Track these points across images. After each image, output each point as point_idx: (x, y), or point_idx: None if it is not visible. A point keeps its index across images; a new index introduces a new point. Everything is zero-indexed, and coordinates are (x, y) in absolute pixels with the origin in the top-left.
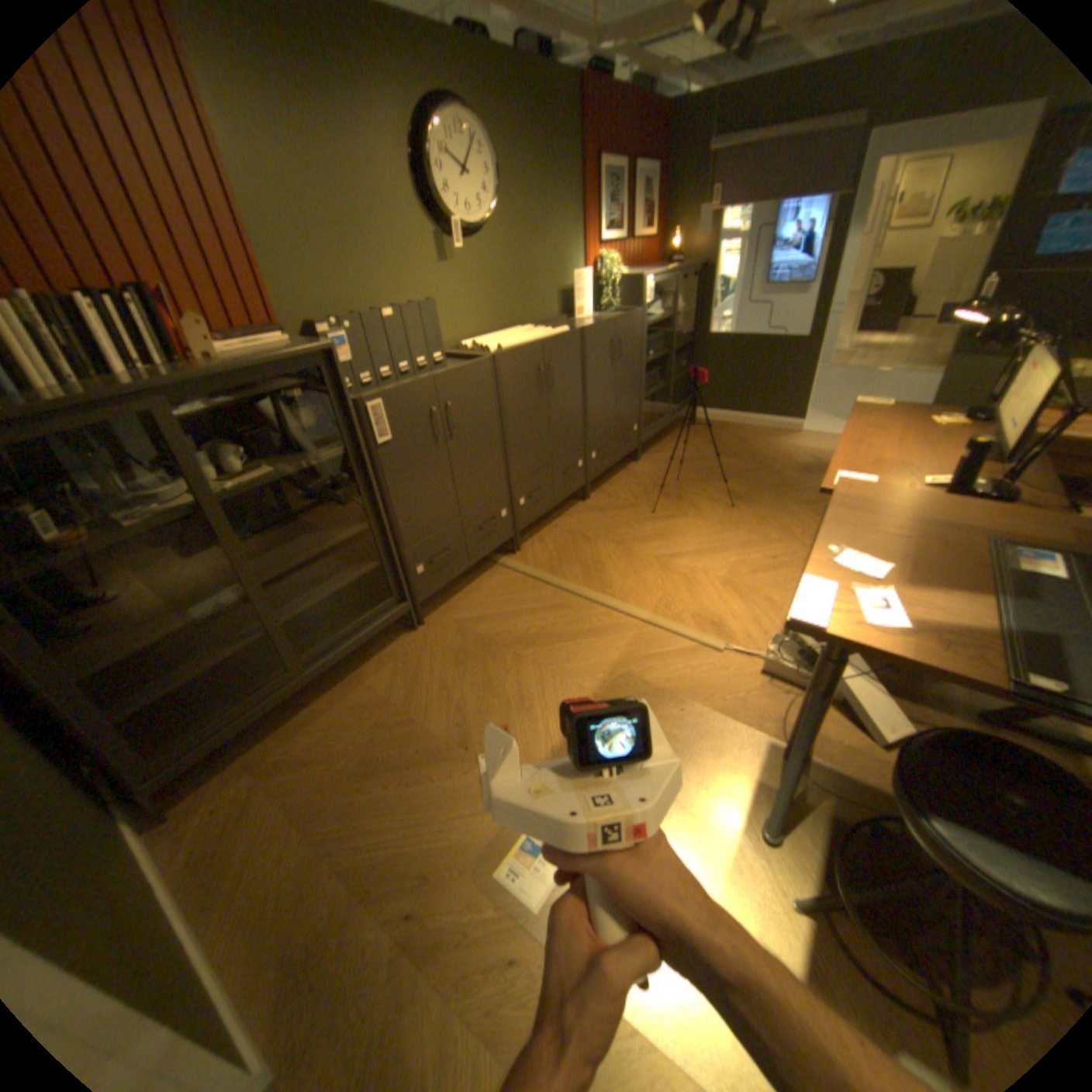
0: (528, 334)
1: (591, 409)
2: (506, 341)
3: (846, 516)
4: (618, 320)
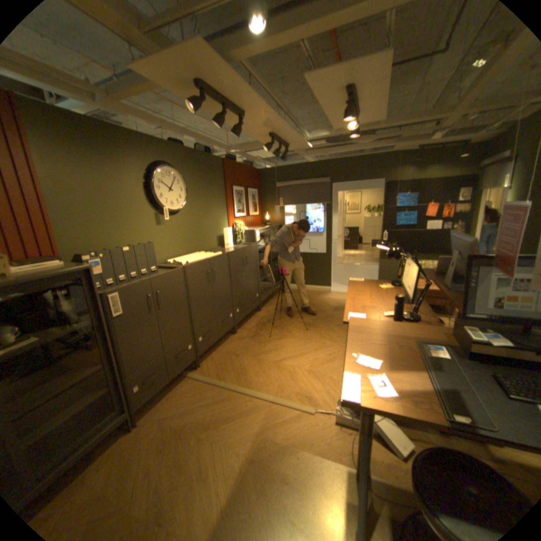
0: (202, 255)
1: (235, 288)
2: (190, 259)
3: (356, 337)
4: (245, 248)
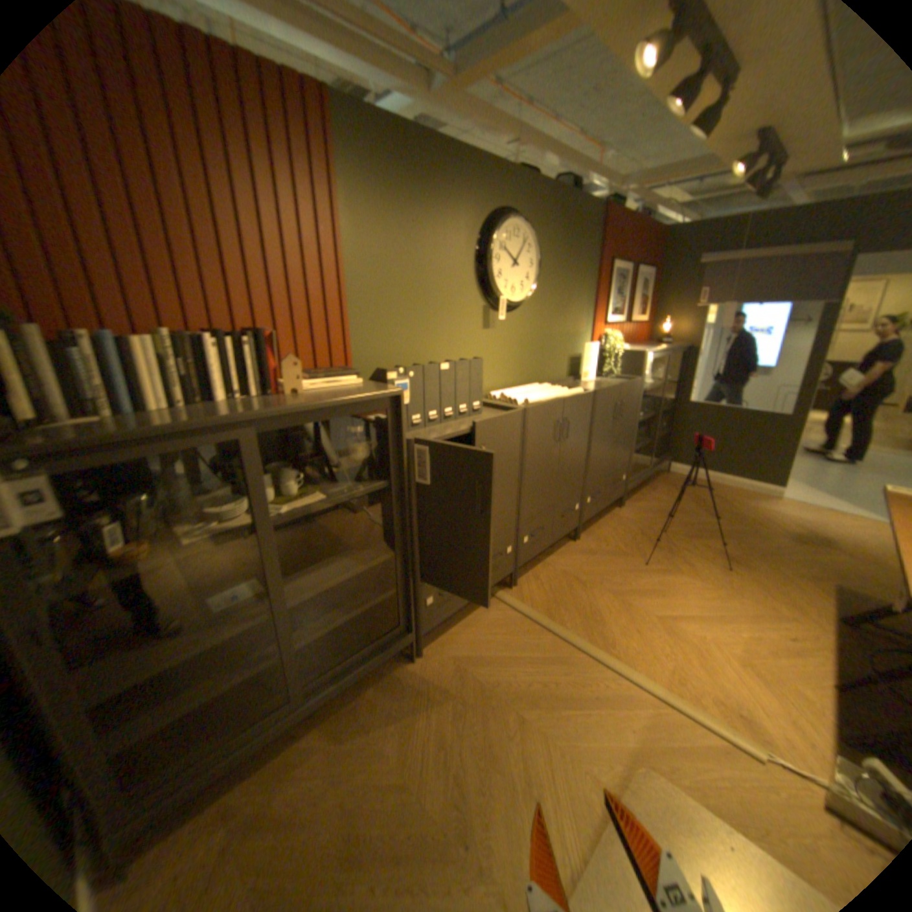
0: (548, 391)
1: (593, 460)
2: (530, 396)
3: None
4: (623, 386)
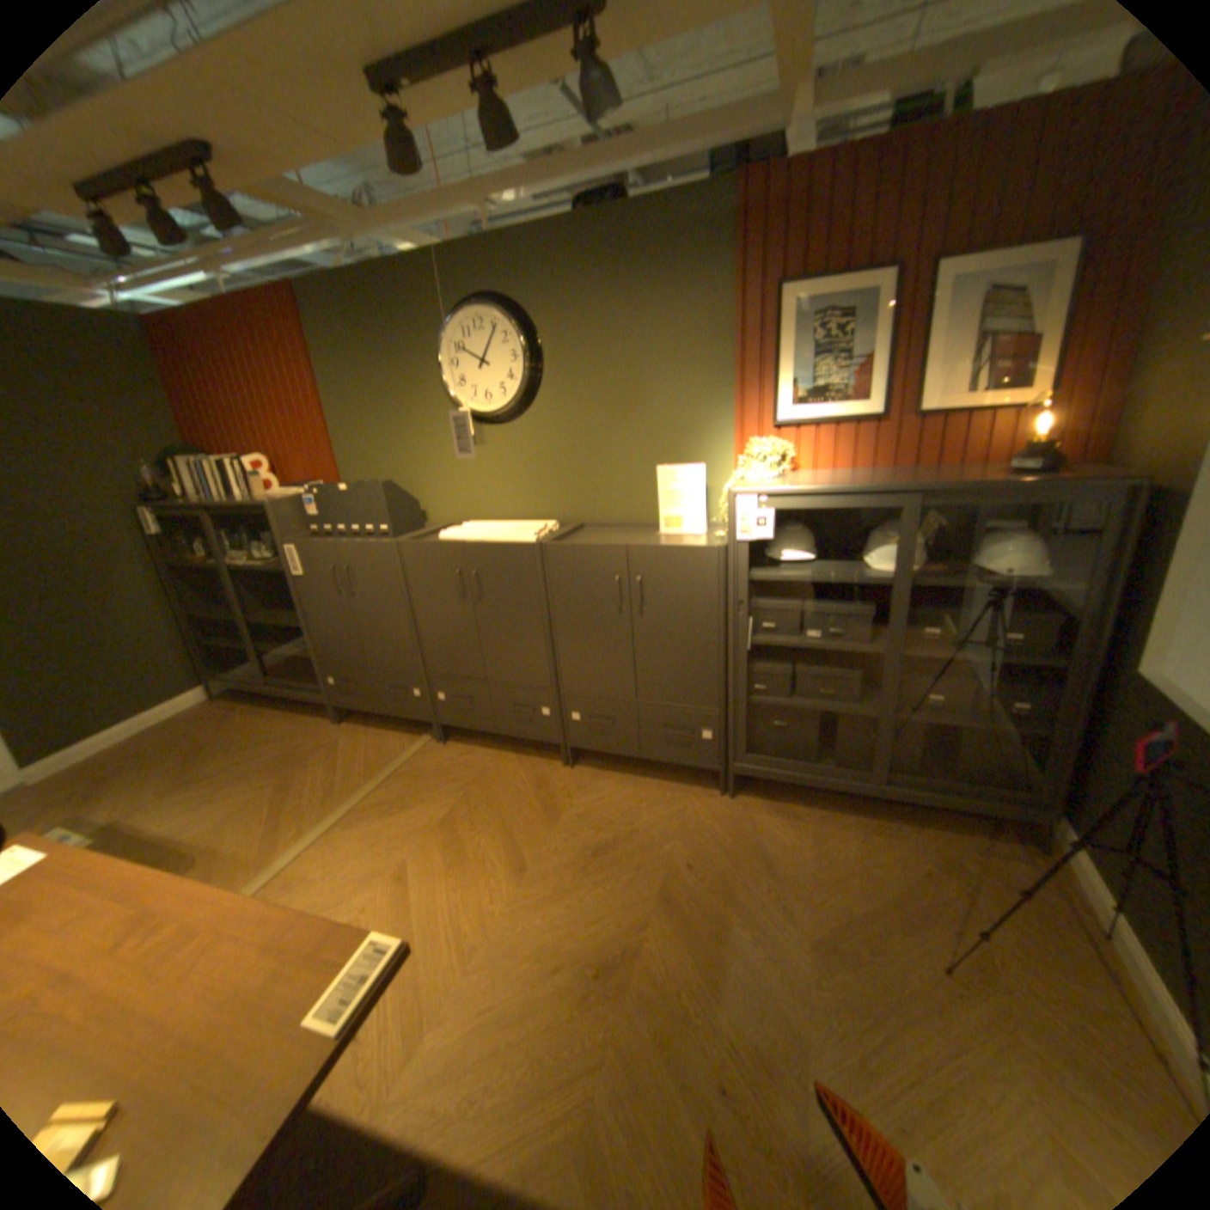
0: (504, 532)
1: (566, 654)
2: (467, 532)
3: None
4: (633, 551)
